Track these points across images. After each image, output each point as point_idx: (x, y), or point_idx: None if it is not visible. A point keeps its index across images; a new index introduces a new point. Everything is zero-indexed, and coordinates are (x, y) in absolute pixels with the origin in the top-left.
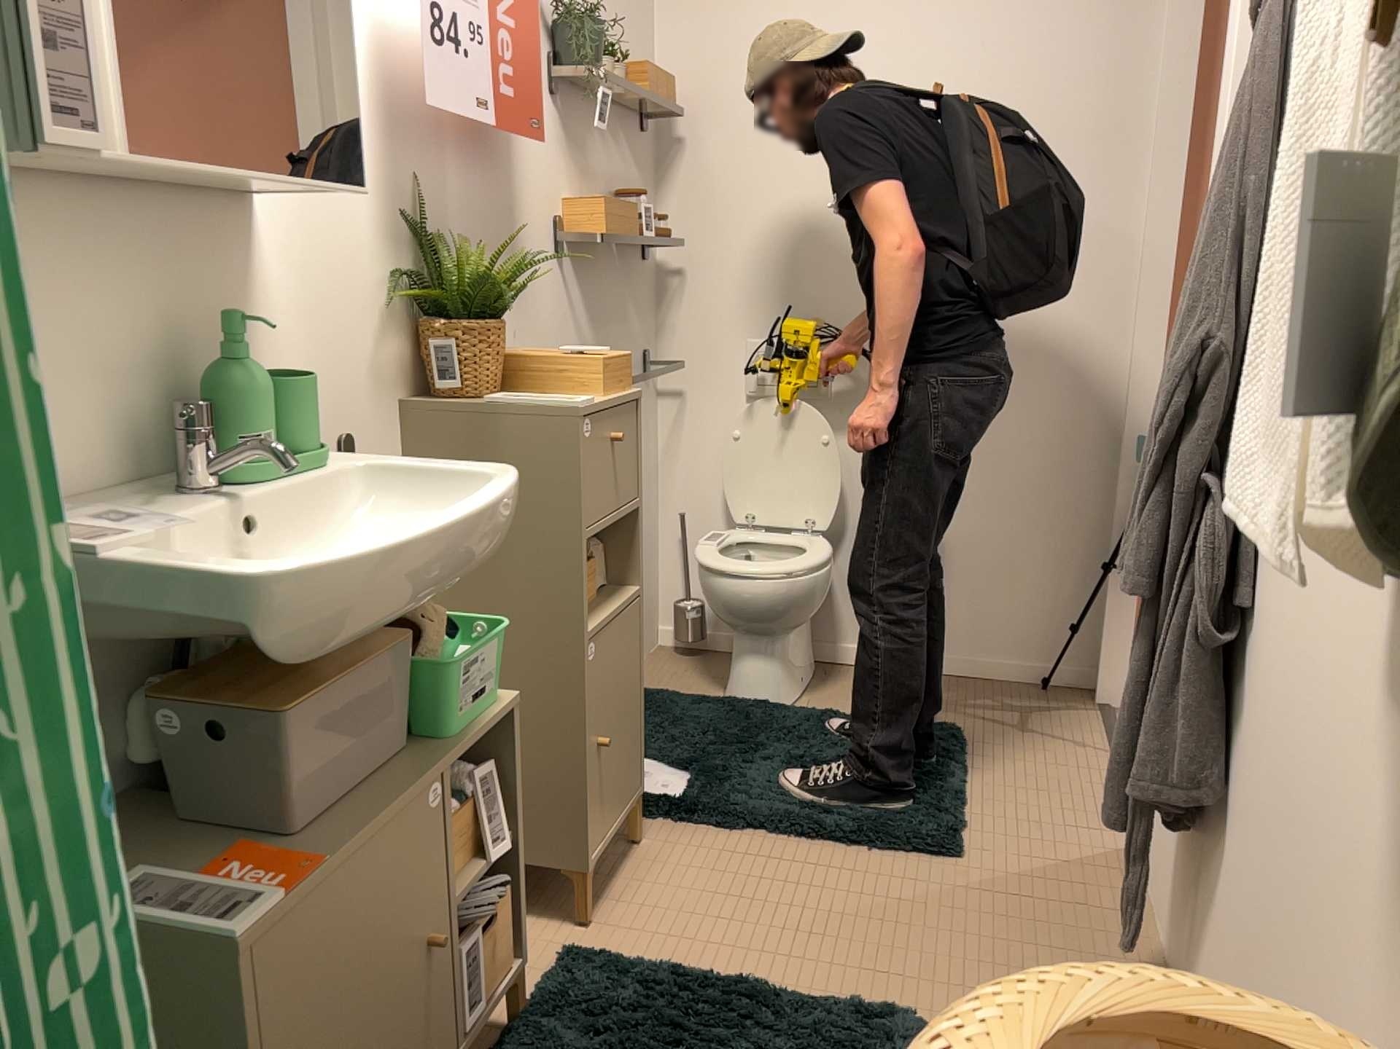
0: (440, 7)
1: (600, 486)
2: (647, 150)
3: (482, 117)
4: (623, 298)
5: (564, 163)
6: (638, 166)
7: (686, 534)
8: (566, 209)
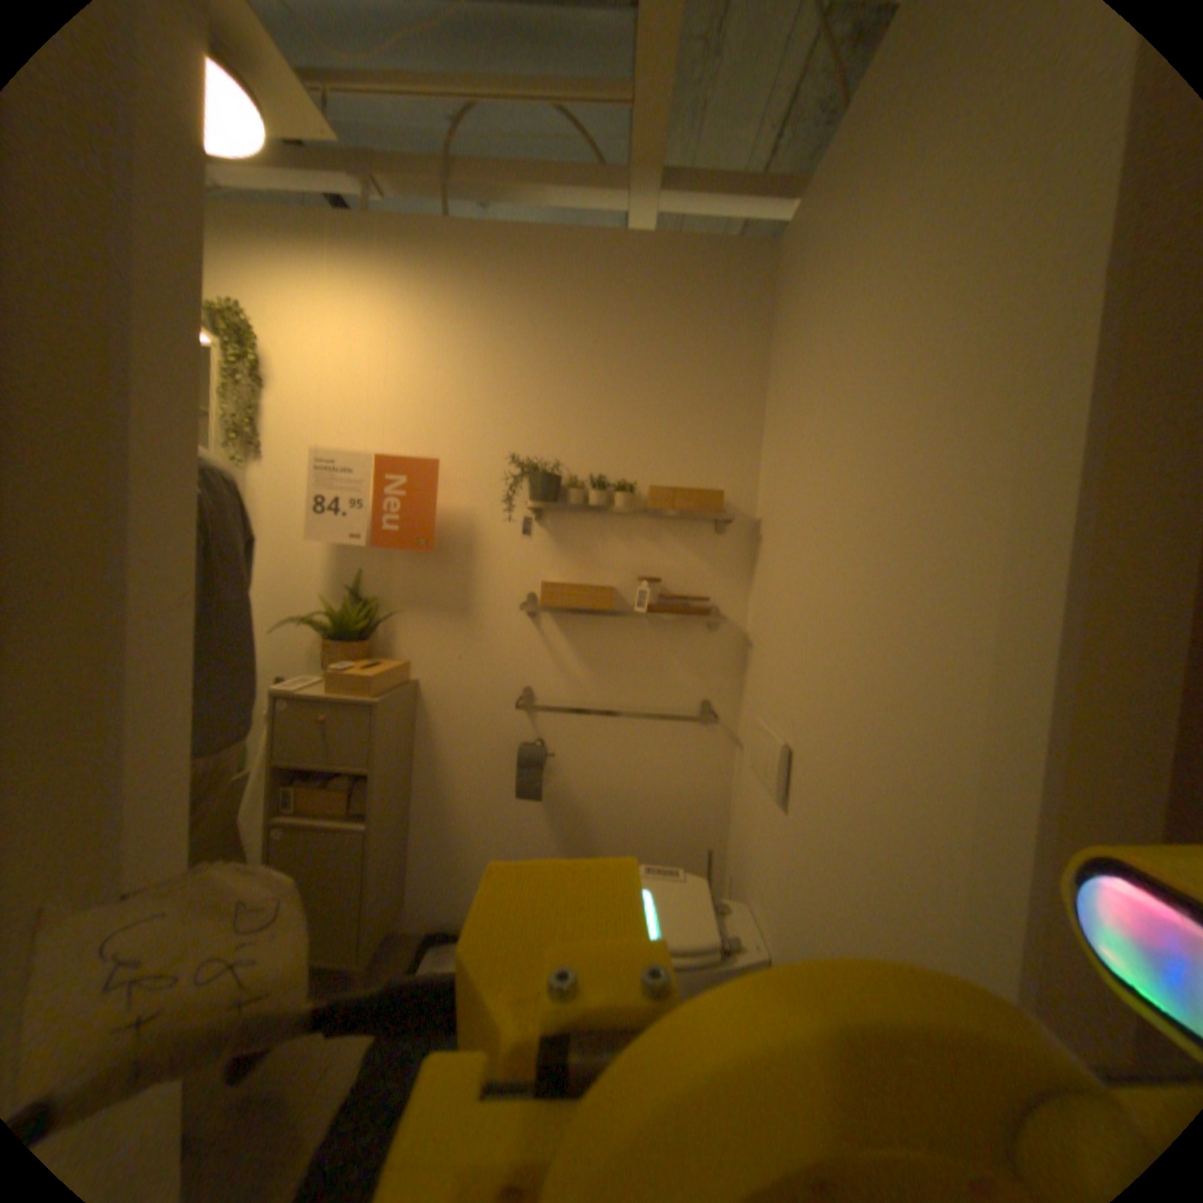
0: (320, 492)
1: (298, 742)
2: (731, 539)
3: (351, 538)
4: (655, 650)
5: (550, 556)
6: (706, 553)
7: (711, 869)
8: (546, 584)
